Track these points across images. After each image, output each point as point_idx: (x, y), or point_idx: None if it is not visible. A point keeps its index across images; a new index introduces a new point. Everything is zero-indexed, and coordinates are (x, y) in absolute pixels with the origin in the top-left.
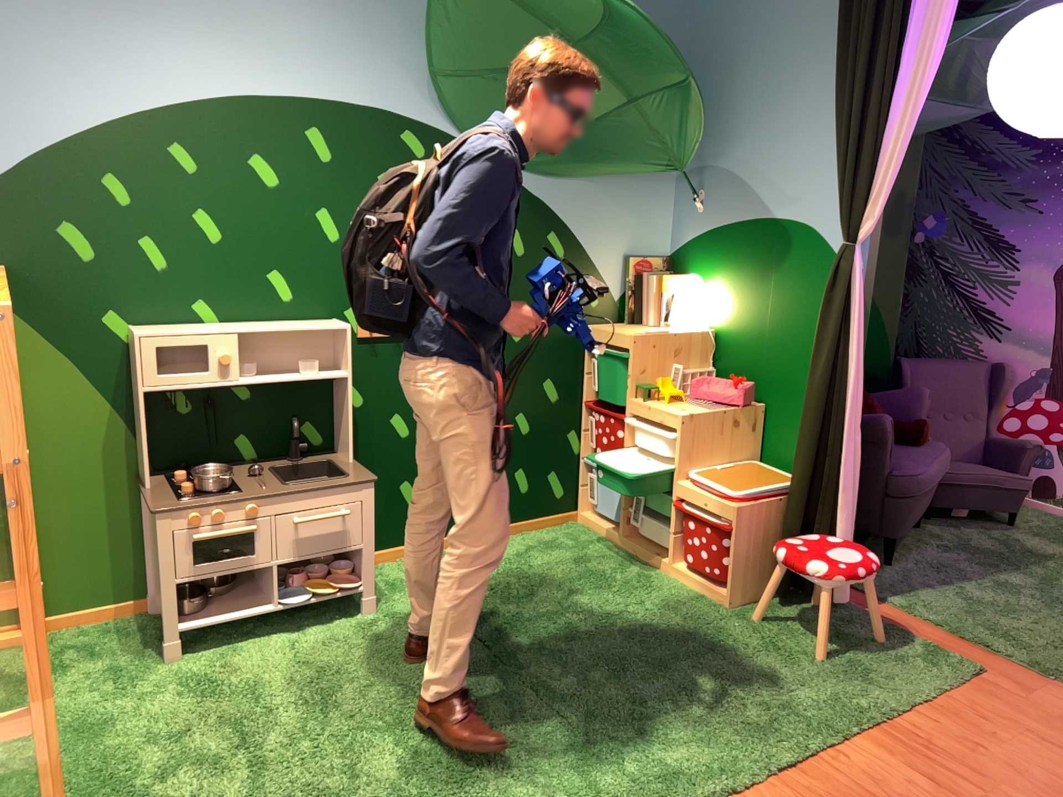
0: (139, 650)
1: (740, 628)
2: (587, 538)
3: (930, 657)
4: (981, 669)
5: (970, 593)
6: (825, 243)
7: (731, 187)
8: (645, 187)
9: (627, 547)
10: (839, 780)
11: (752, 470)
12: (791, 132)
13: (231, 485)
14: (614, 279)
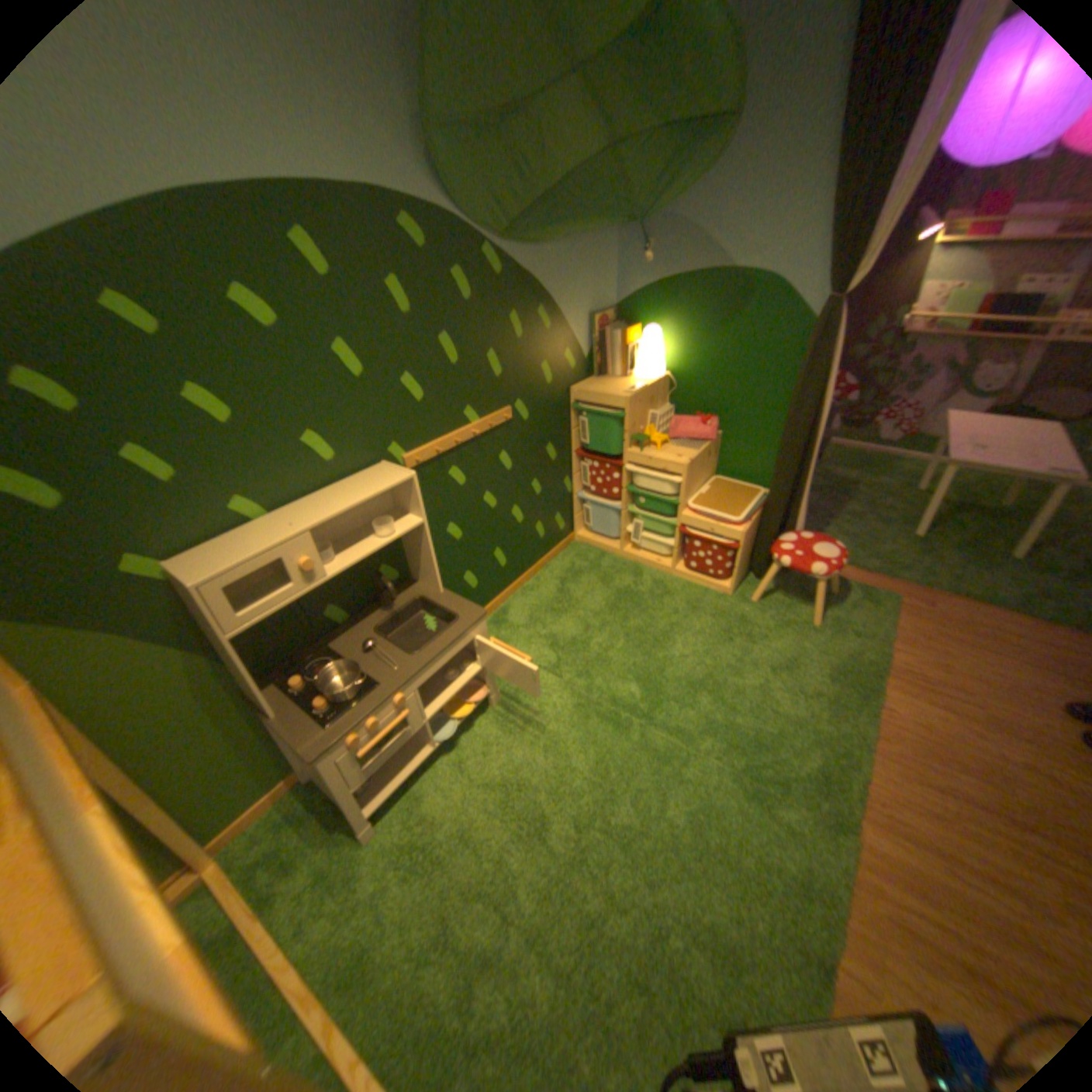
0: (321, 849)
1: (757, 616)
2: (594, 557)
3: (877, 601)
4: (906, 600)
5: (852, 533)
6: (802, 288)
7: (691, 232)
8: (601, 238)
9: (629, 559)
10: (919, 747)
11: (726, 488)
12: (769, 167)
13: (359, 687)
14: (584, 337)
